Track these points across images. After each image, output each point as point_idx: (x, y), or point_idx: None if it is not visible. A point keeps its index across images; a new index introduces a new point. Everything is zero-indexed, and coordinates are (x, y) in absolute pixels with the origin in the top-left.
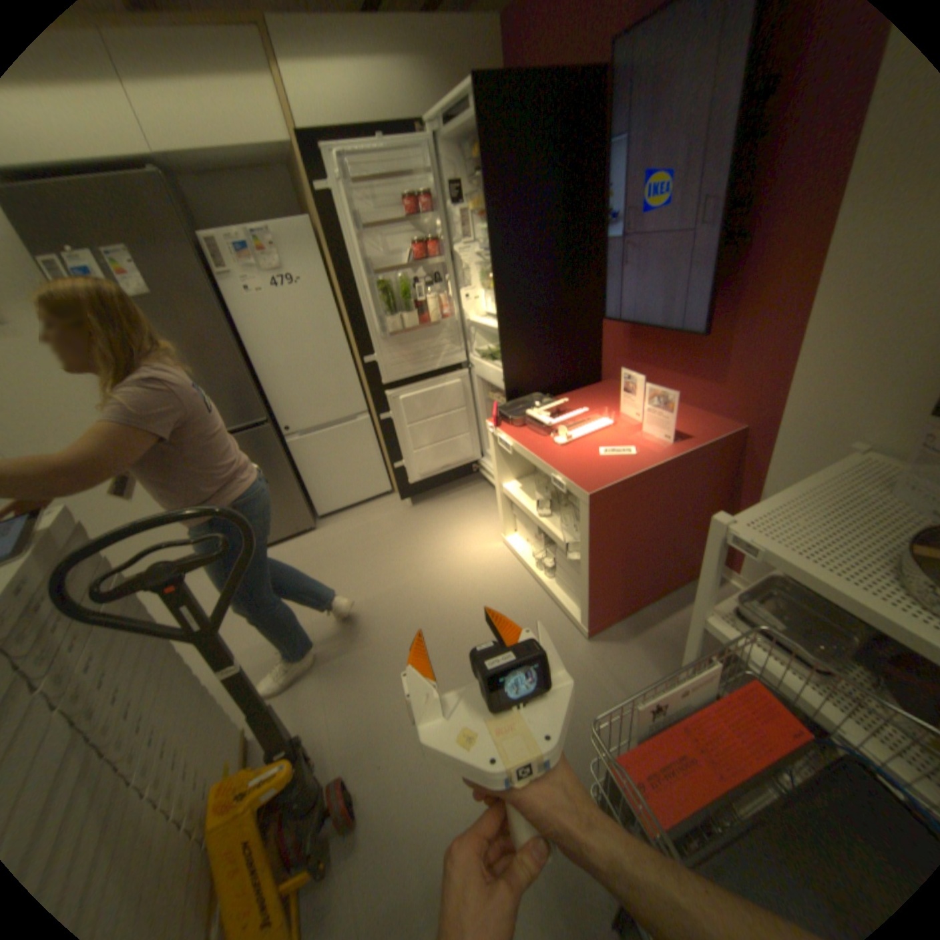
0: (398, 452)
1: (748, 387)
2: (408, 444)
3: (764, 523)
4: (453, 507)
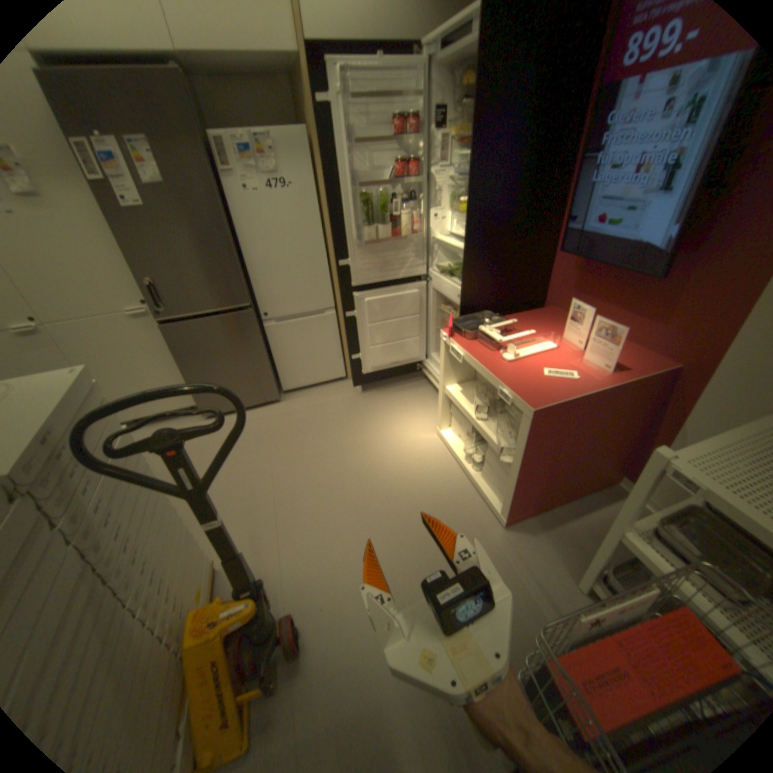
0: (357, 345)
1: (692, 330)
2: (366, 340)
3: (705, 462)
4: (397, 397)
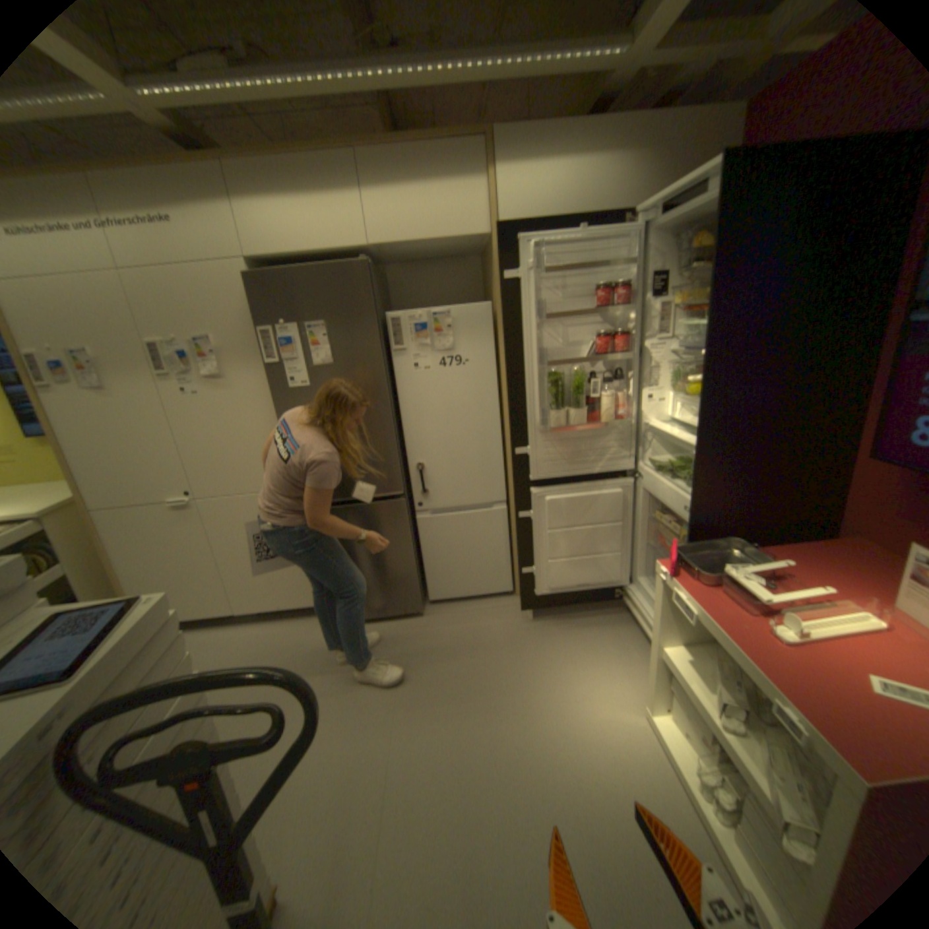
0: (531, 555)
1: None
2: (544, 550)
3: None
4: (583, 637)
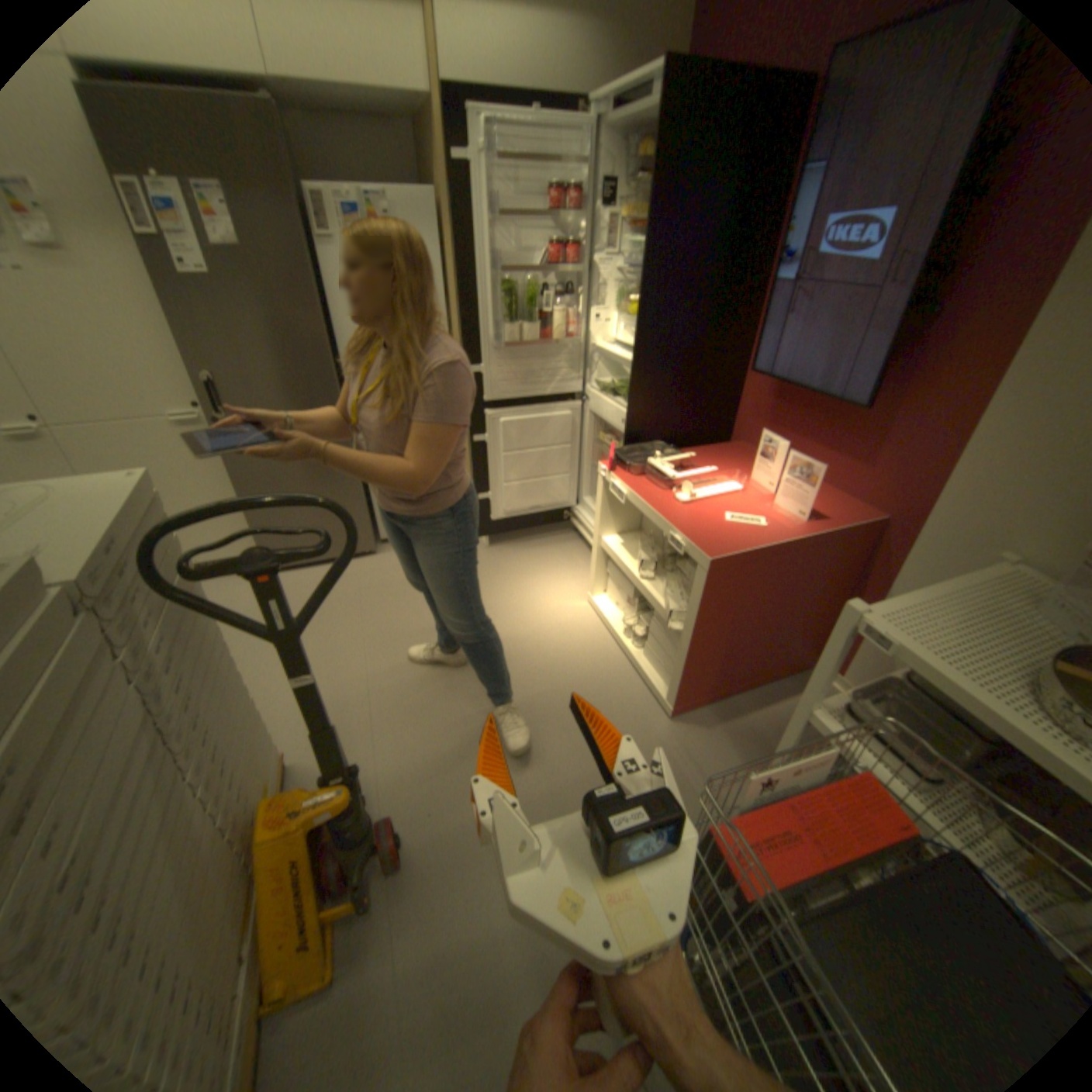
0: (487, 481)
1: (901, 474)
2: (500, 474)
3: (901, 618)
4: (536, 554)
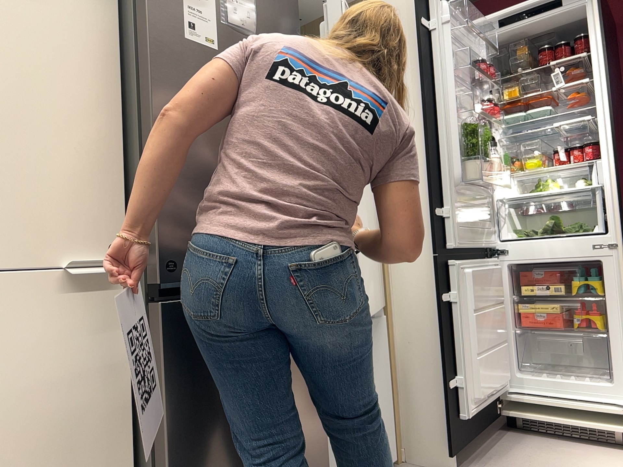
0: (454, 358)
1: None
2: (468, 344)
3: None
4: (521, 459)
